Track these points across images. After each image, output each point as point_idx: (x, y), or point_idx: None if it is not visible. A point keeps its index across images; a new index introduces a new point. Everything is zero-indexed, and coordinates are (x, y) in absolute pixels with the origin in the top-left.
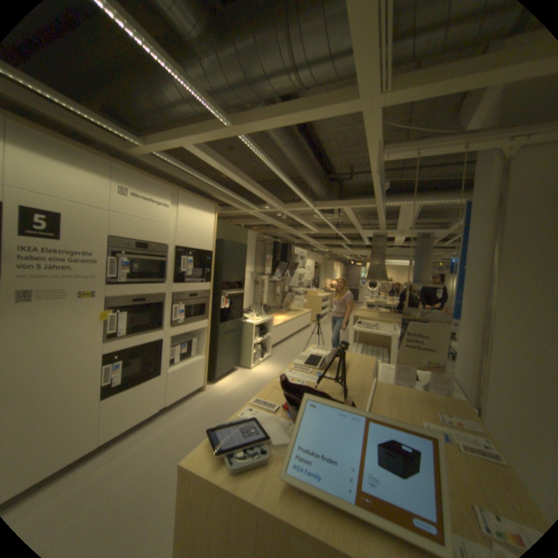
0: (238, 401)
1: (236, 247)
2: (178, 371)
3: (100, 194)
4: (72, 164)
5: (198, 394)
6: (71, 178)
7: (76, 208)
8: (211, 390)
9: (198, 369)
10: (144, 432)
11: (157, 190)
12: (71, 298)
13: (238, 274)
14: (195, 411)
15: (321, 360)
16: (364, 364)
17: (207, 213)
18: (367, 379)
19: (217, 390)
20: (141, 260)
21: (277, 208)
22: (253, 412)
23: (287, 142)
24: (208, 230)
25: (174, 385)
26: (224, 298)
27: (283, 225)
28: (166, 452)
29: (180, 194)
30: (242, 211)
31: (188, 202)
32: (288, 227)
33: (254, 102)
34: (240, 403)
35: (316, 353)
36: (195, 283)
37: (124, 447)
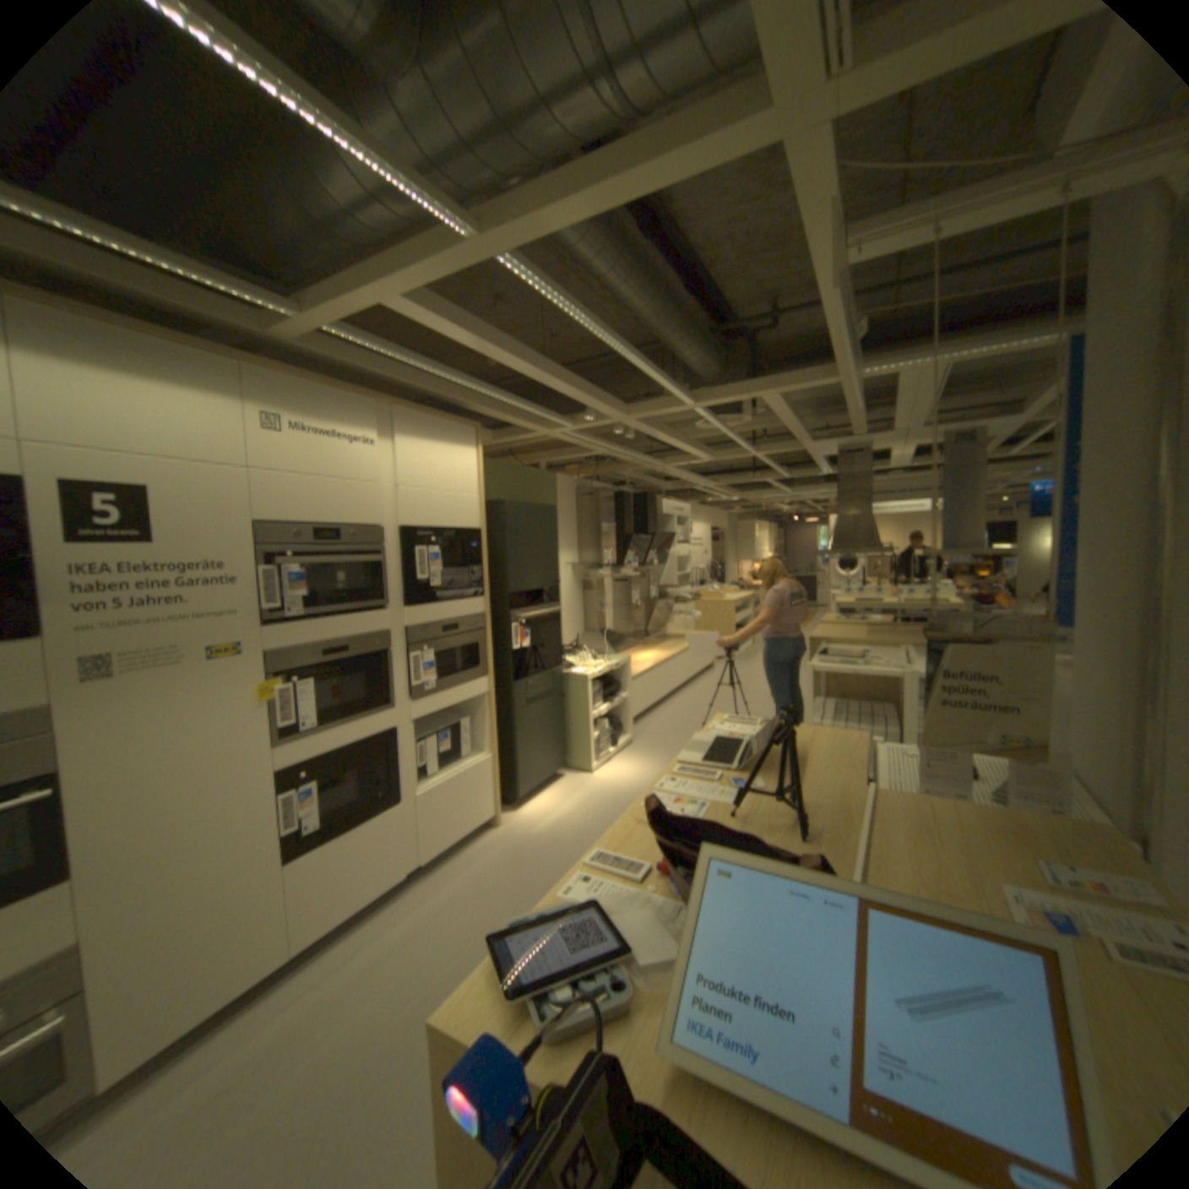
0: (569, 844)
1: (532, 515)
2: (436, 791)
3: (223, 434)
4: (154, 377)
5: (486, 835)
6: (157, 408)
7: (176, 470)
8: (513, 823)
9: (479, 783)
10: (381, 922)
11: (343, 409)
12: (191, 661)
13: (543, 572)
14: (482, 871)
15: (741, 747)
16: (843, 749)
17: (458, 446)
18: (853, 786)
19: (524, 823)
20: (330, 566)
21: (611, 415)
22: (592, 885)
23: (615, 260)
24: (465, 483)
25: (432, 821)
26: (519, 627)
27: (631, 452)
28: (428, 963)
29: (396, 413)
30: (537, 434)
31: (415, 427)
32: (643, 457)
33: (524, 171)
34: (575, 848)
35: (730, 731)
36: (450, 602)
37: (343, 956)
